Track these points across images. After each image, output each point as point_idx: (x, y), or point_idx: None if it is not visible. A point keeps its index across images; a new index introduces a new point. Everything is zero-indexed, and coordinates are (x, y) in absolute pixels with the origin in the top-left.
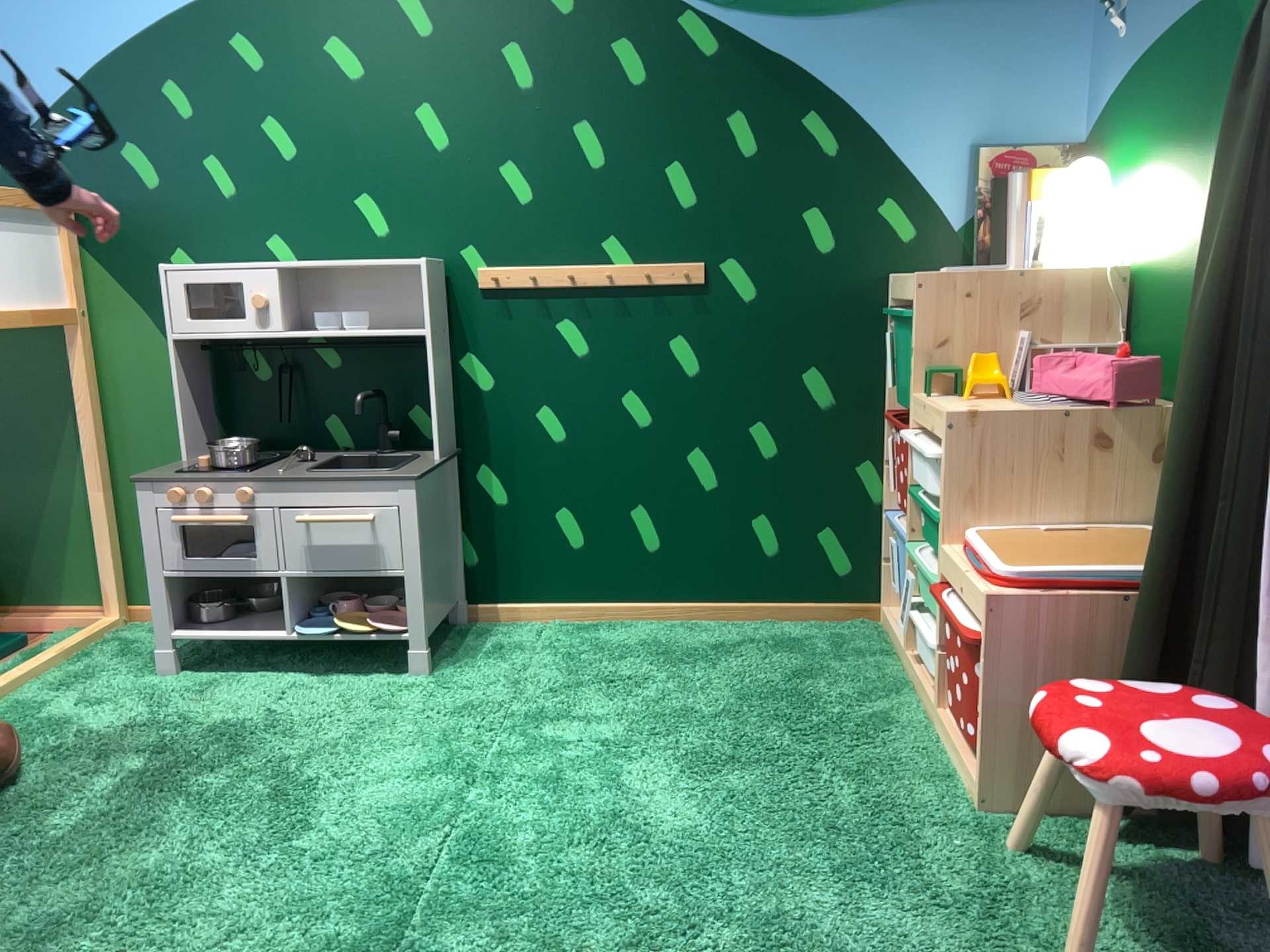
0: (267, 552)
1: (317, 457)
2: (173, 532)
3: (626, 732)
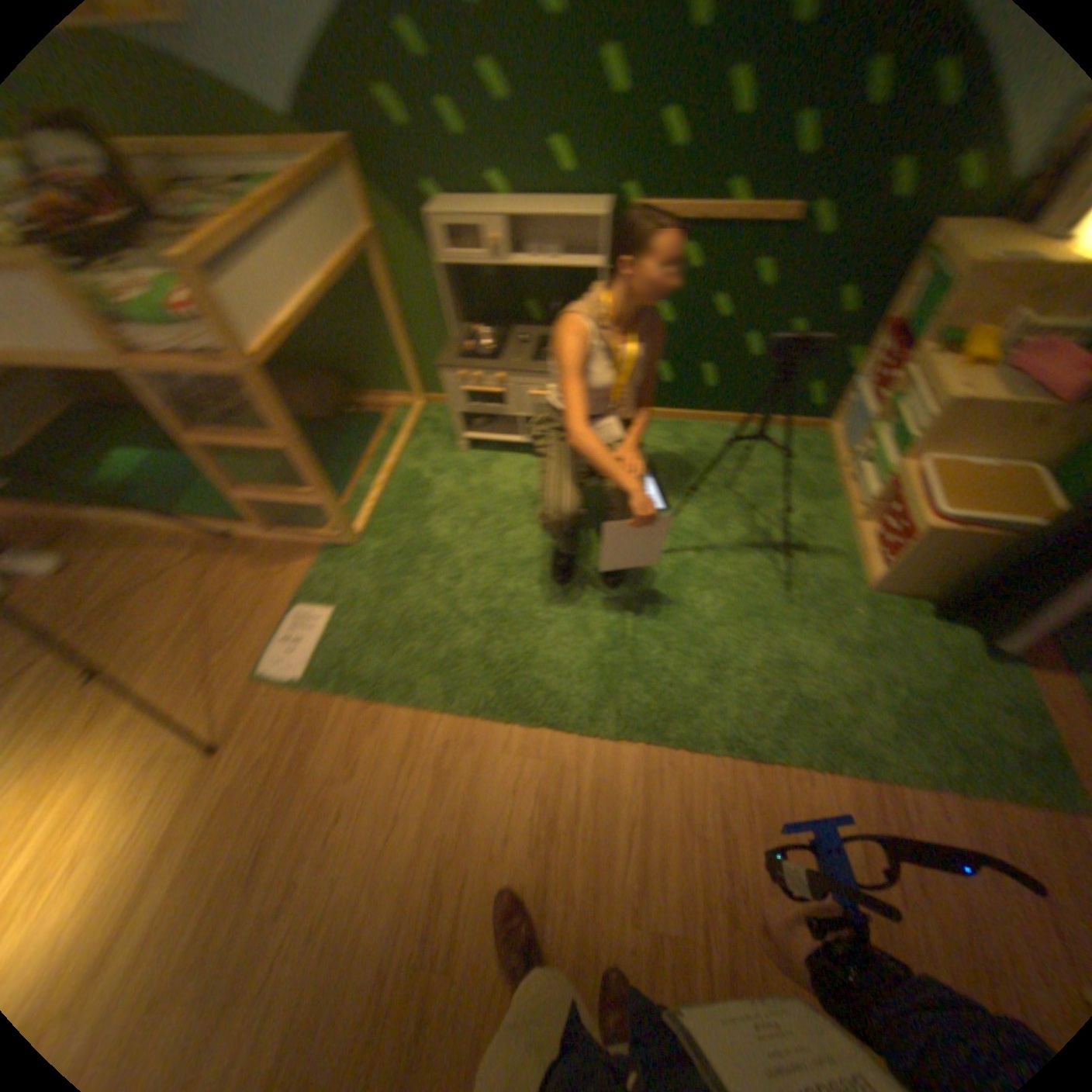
0: (516, 406)
1: (531, 337)
2: (466, 392)
3: (699, 517)
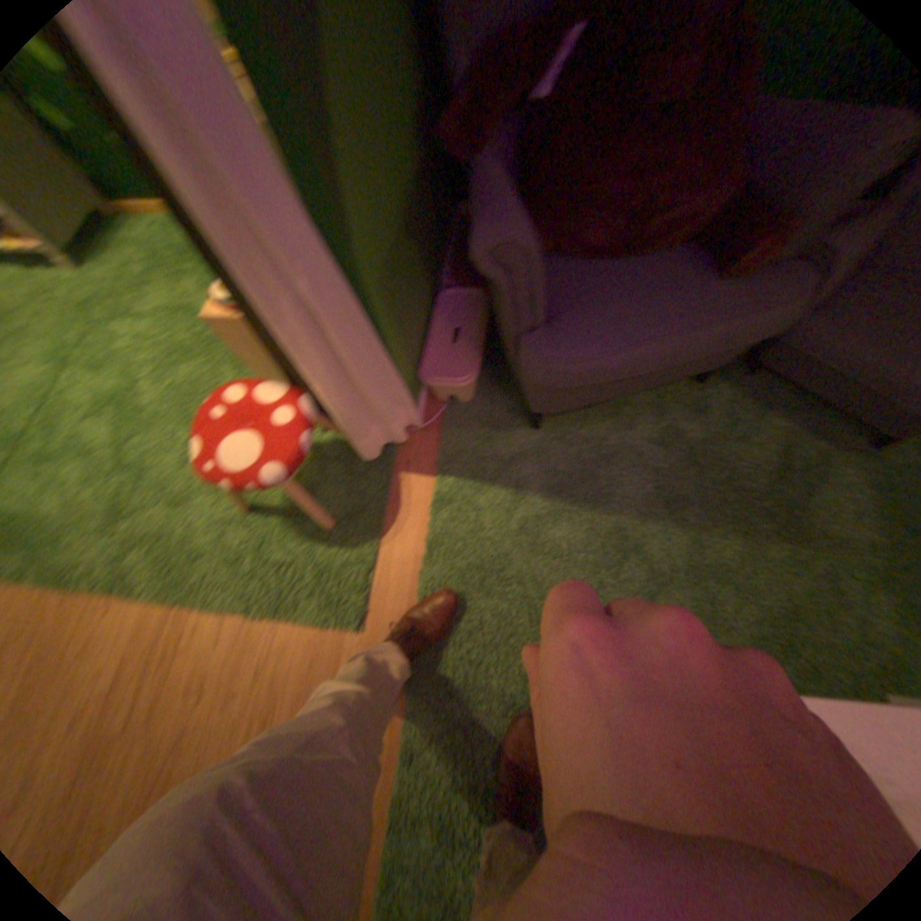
0: None
1: None
2: None
3: (144, 329)
